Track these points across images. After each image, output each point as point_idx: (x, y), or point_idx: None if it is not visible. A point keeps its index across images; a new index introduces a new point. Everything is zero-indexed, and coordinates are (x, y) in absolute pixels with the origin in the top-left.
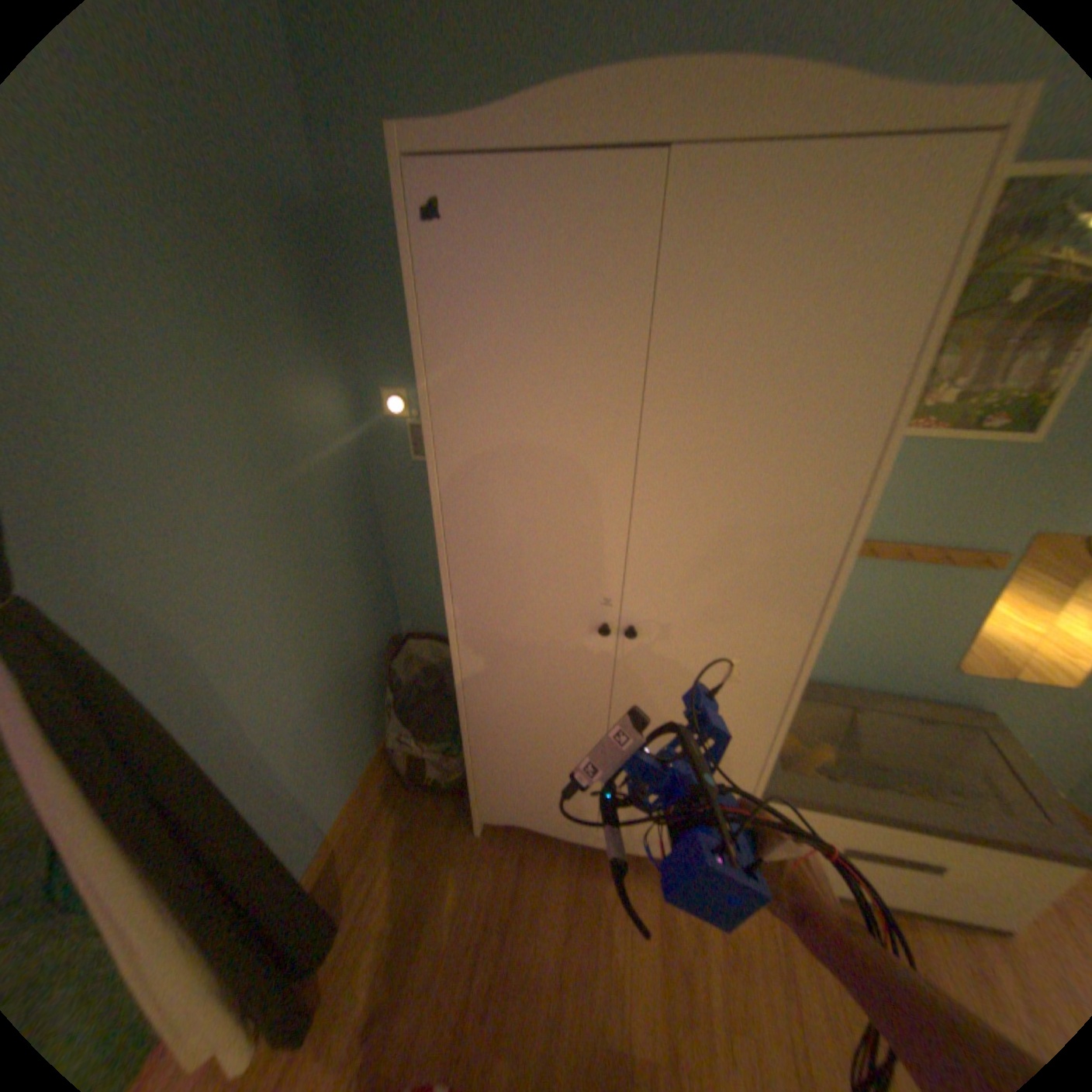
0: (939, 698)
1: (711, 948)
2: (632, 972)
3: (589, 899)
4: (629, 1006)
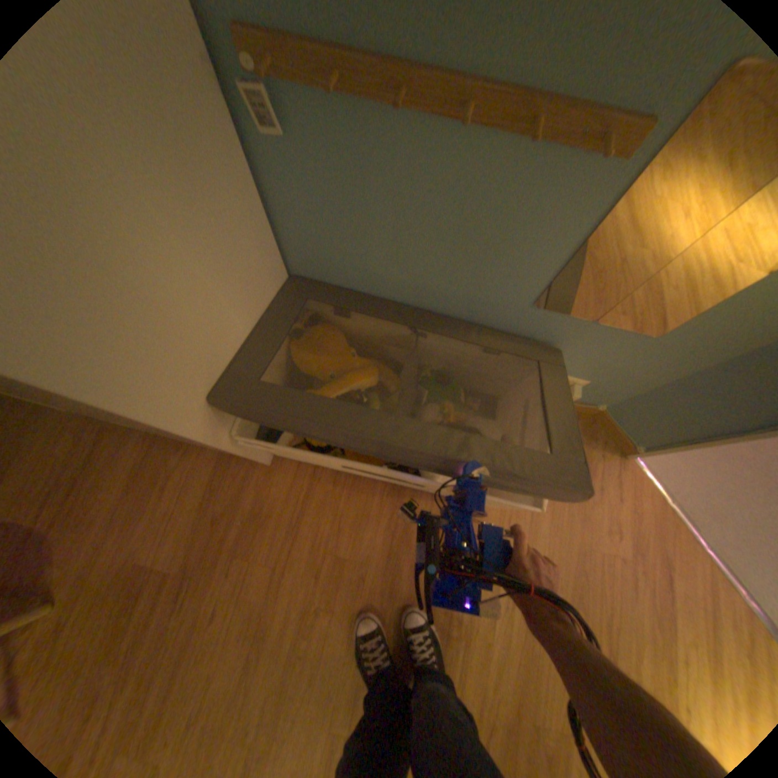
0: (512, 330)
1: (240, 505)
2: (169, 519)
3: (151, 466)
4: (158, 541)
